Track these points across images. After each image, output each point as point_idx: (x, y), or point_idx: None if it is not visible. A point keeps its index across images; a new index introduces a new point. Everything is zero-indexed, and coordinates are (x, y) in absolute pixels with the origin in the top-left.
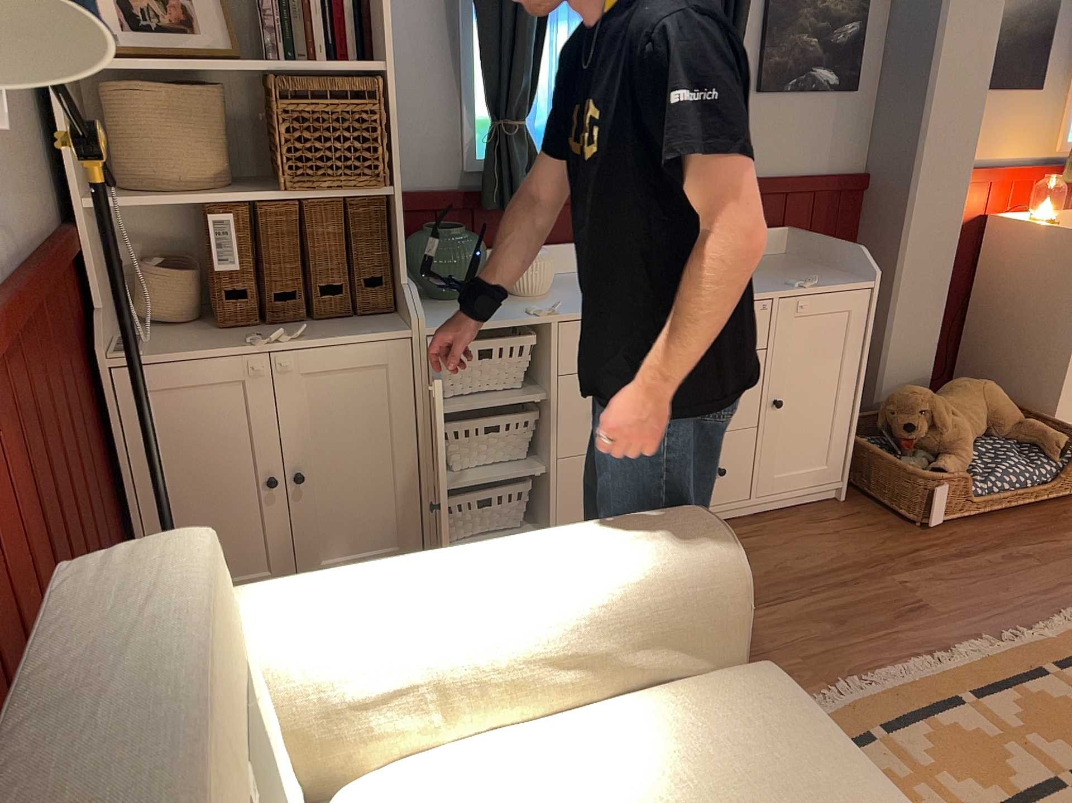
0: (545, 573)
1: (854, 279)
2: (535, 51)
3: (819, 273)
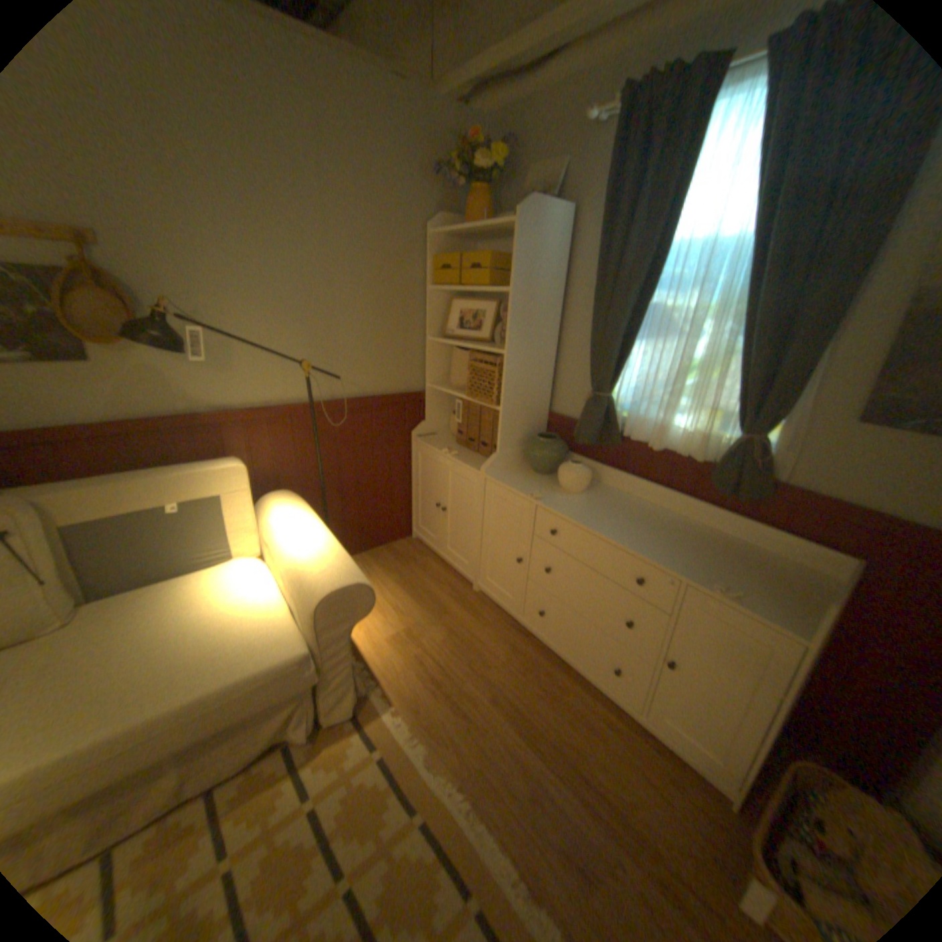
0: (301, 549)
1: (802, 629)
2: (622, 354)
3: (791, 604)
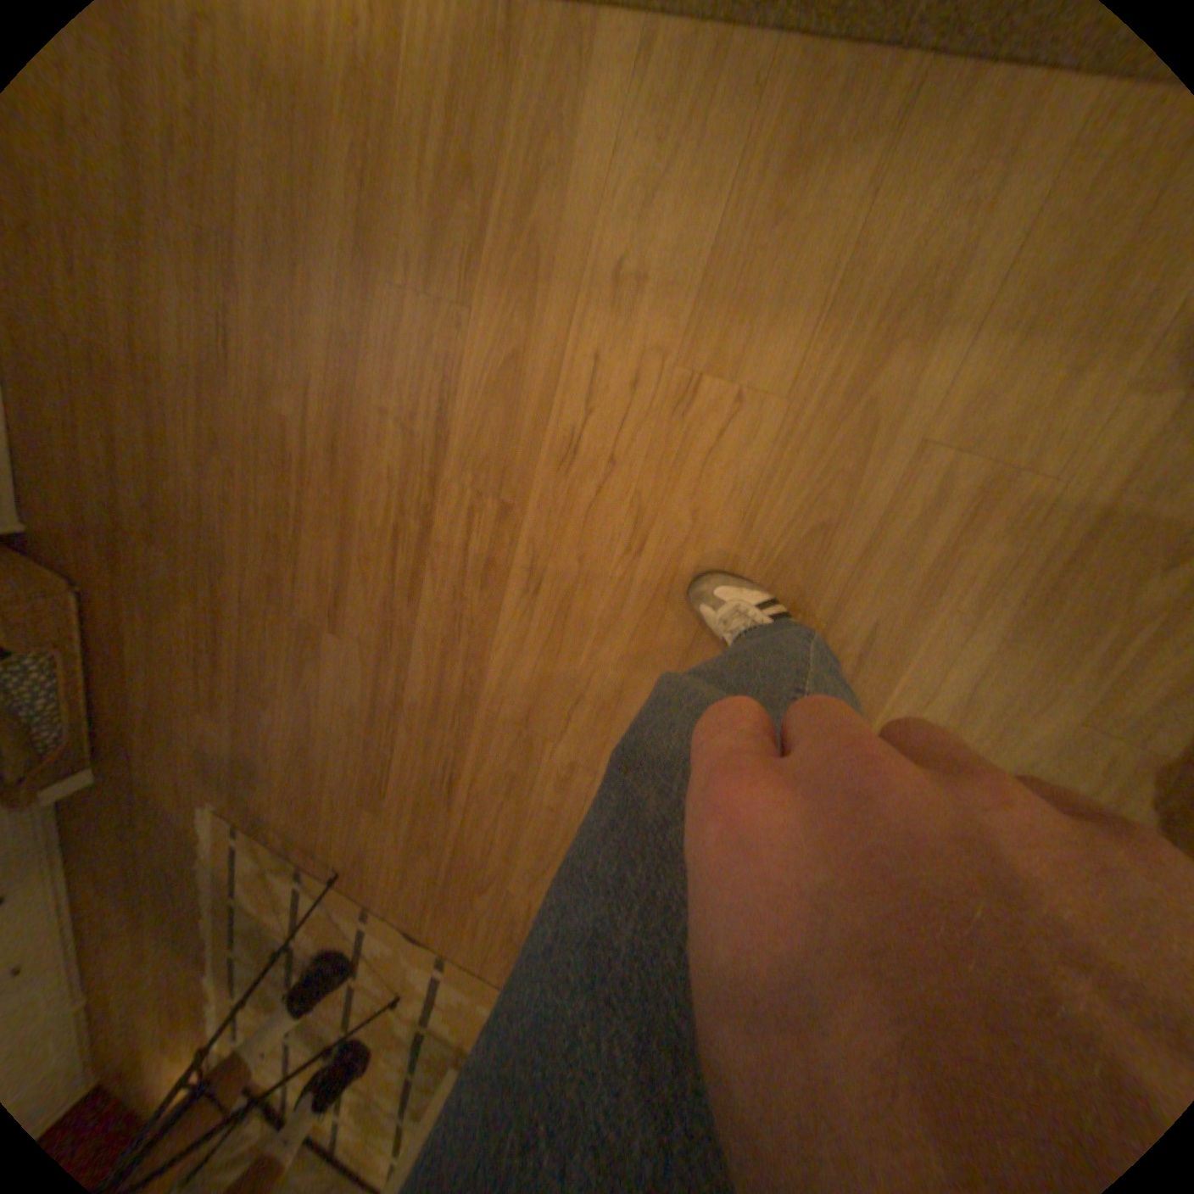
0: None
1: None
2: None
3: None
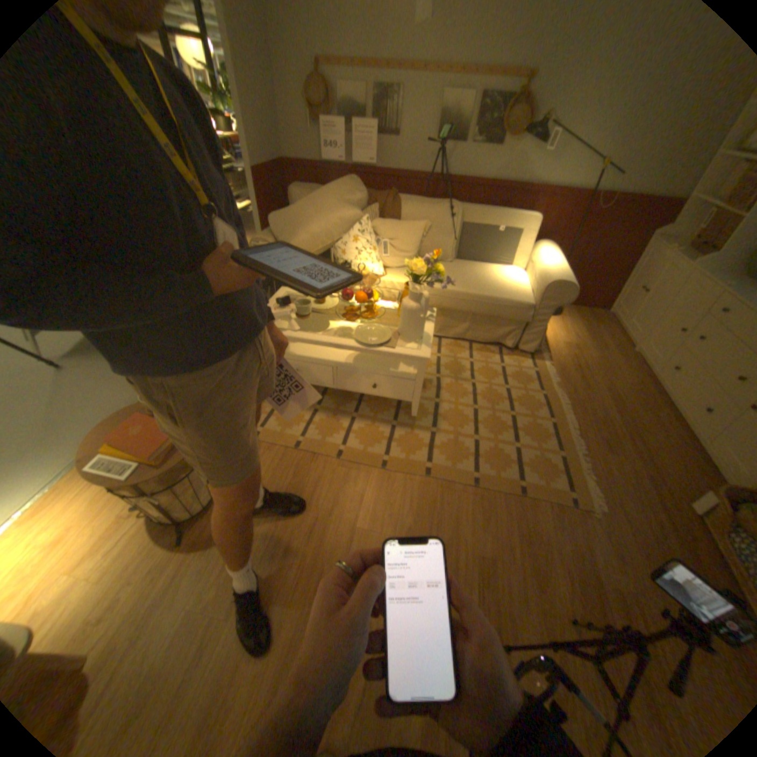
0: (550, 264)
1: None
2: None
3: None
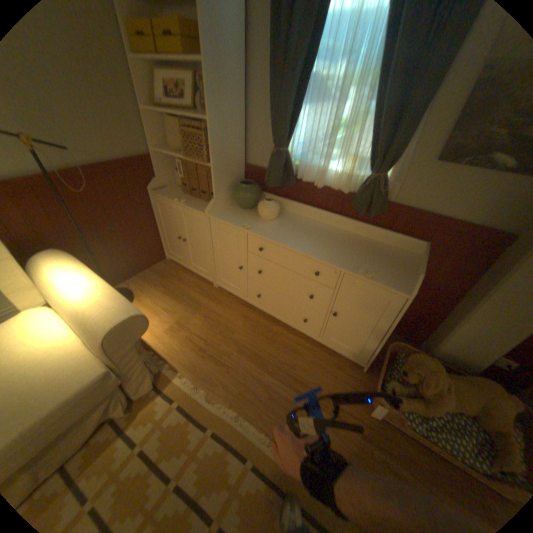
0: (76, 298)
1: (405, 288)
2: (294, 116)
3: (397, 274)
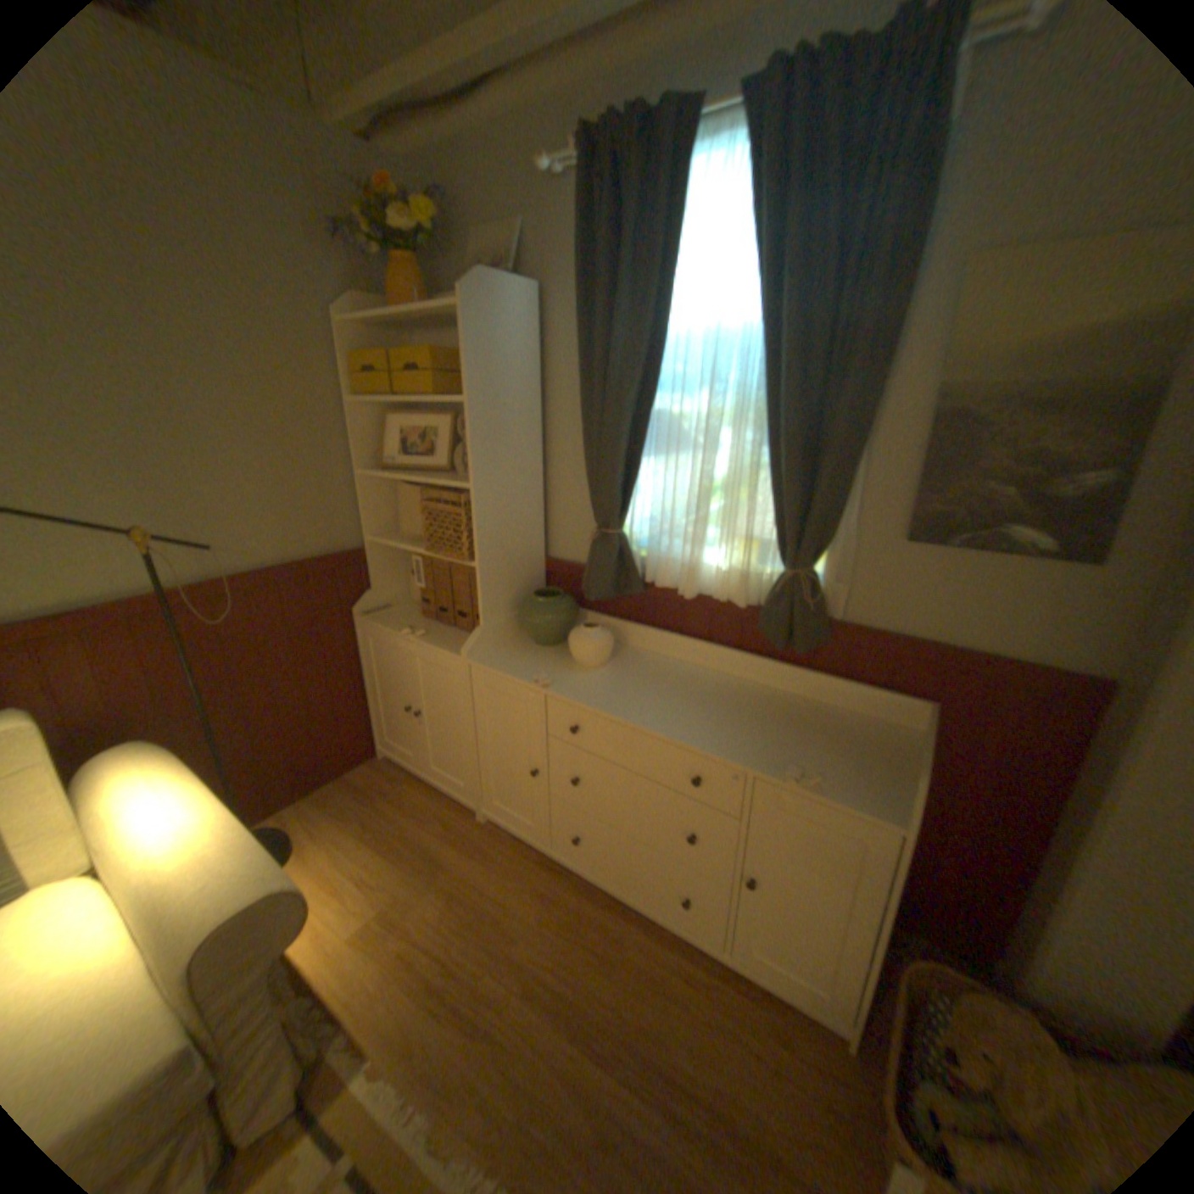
0: (158, 853)
1: (894, 811)
2: (627, 477)
3: (874, 778)
